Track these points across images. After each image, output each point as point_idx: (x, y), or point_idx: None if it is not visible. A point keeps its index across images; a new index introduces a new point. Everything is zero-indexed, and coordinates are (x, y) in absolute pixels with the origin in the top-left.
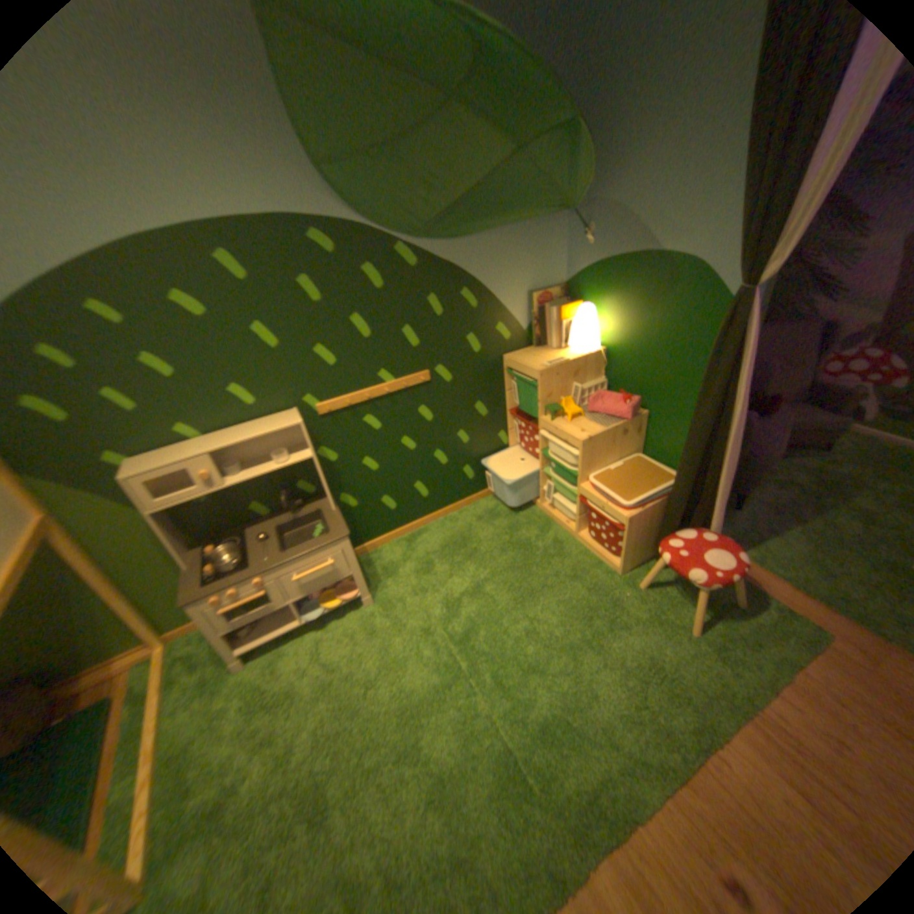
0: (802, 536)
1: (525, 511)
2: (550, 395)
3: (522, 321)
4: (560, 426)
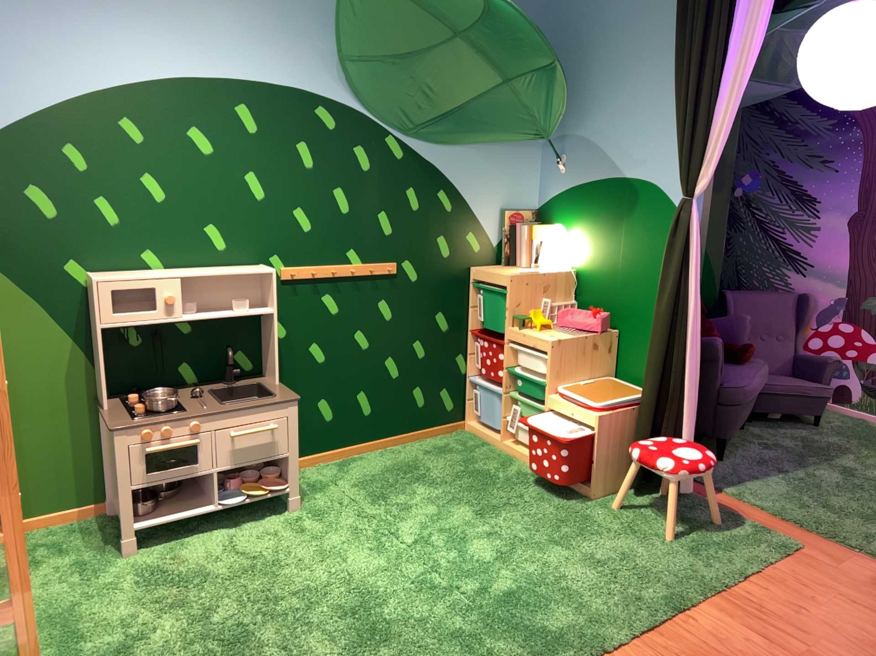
0: (782, 479)
1: (483, 450)
2: (520, 304)
3: (493, 236)
4: (529, 332)
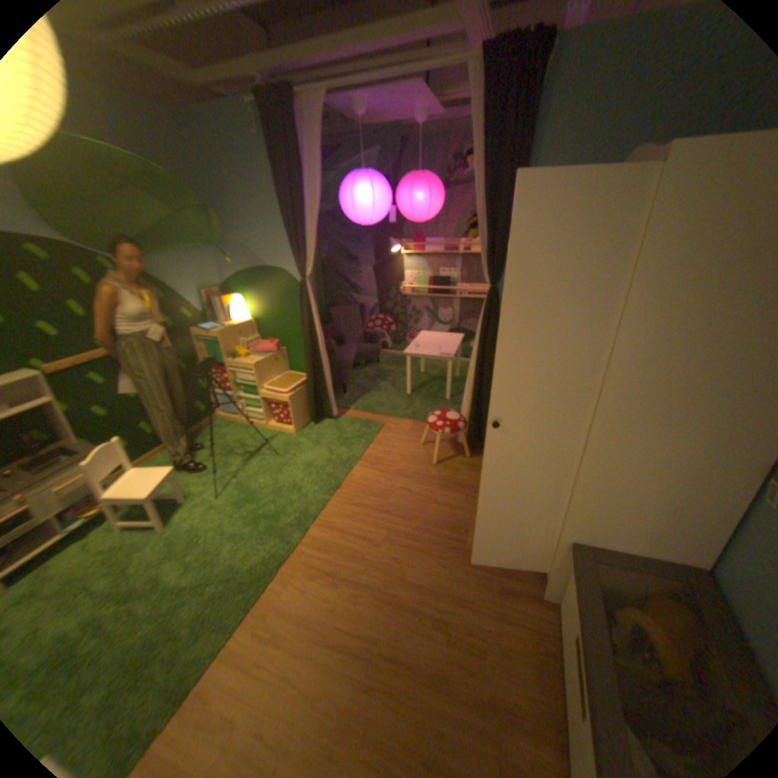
0: (372, 395)
1: (232, 427)
2: (229, 346)
3: (199, 308)
4: (239, 362)
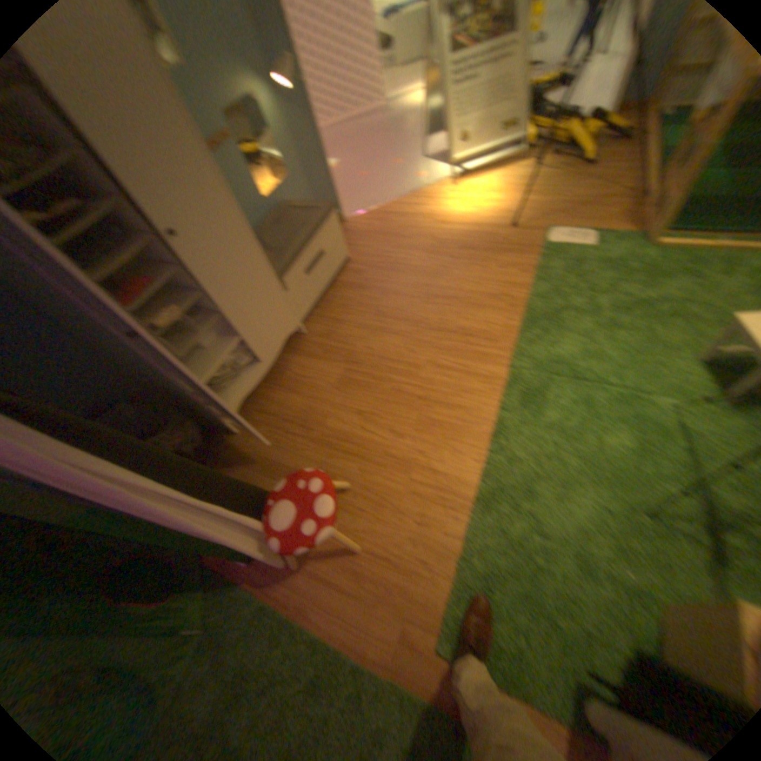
0: None
1: None
2: None
3: None
4: None
